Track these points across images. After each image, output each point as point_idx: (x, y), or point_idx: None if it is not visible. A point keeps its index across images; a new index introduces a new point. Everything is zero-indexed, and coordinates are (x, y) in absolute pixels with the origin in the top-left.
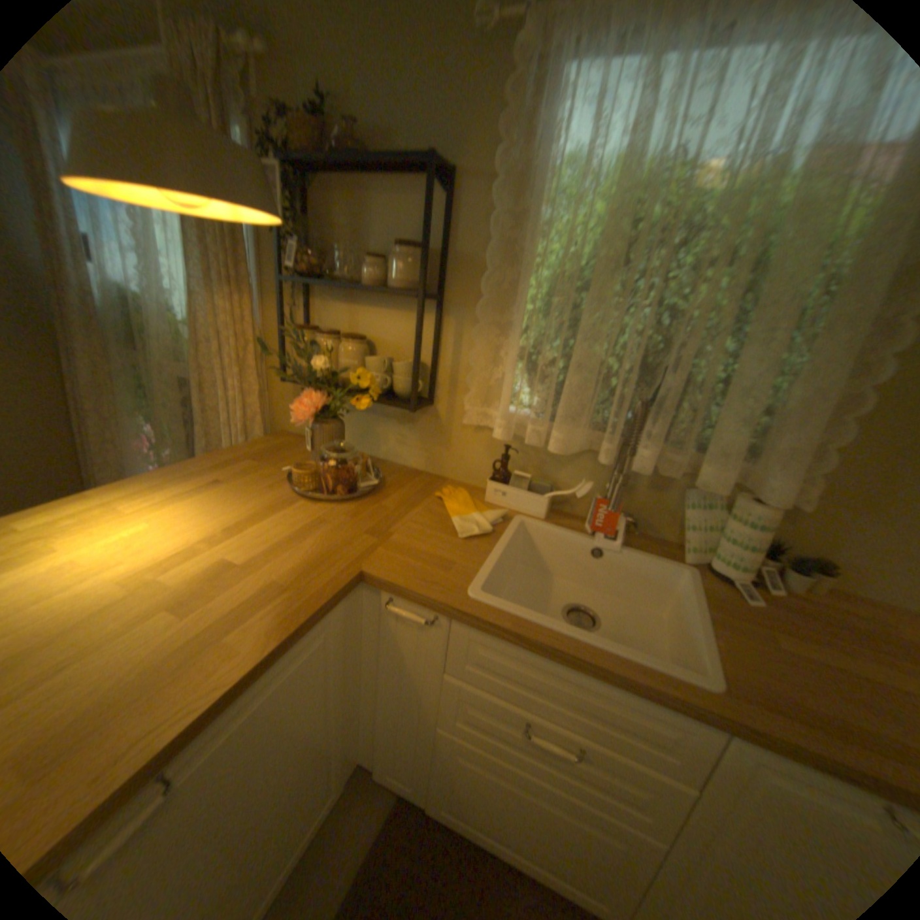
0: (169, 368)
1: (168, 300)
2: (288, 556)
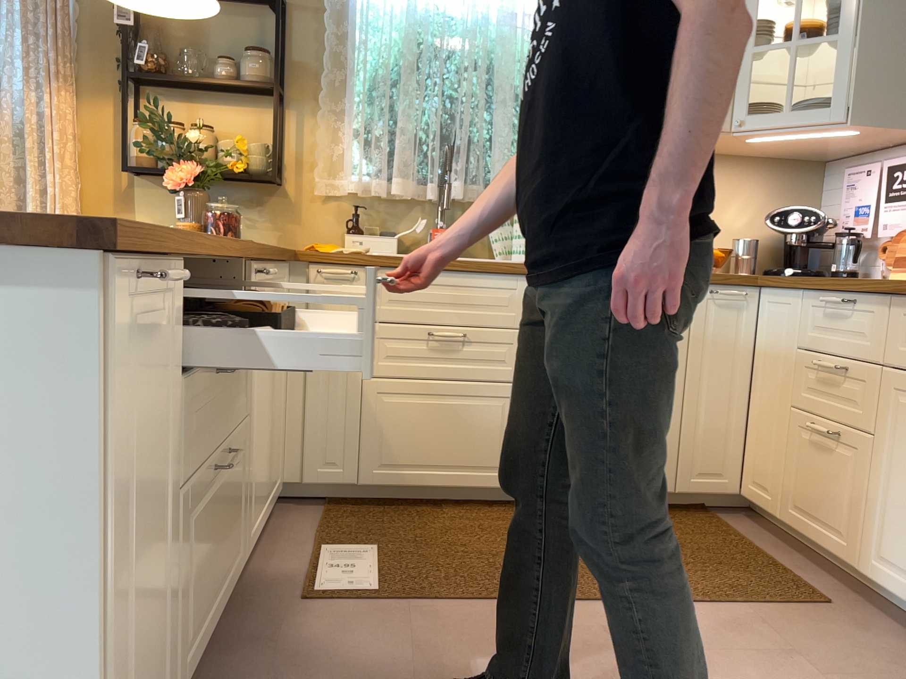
0: None
1: None
2: None
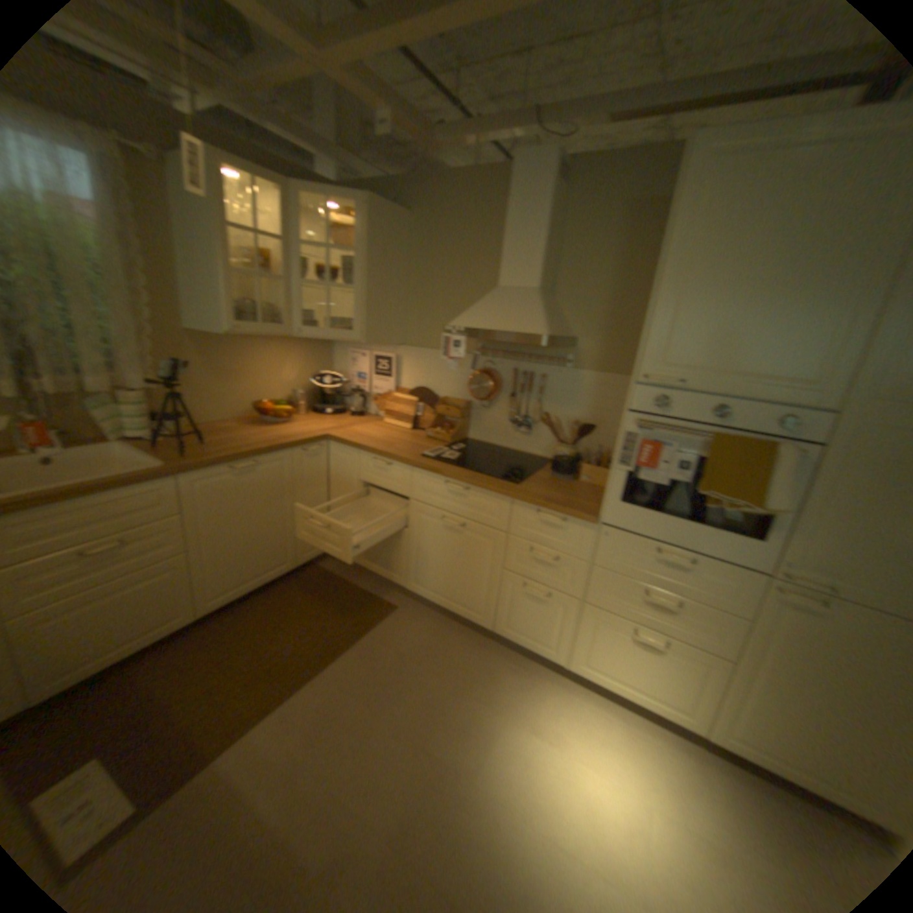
0: None
1: None
2: None
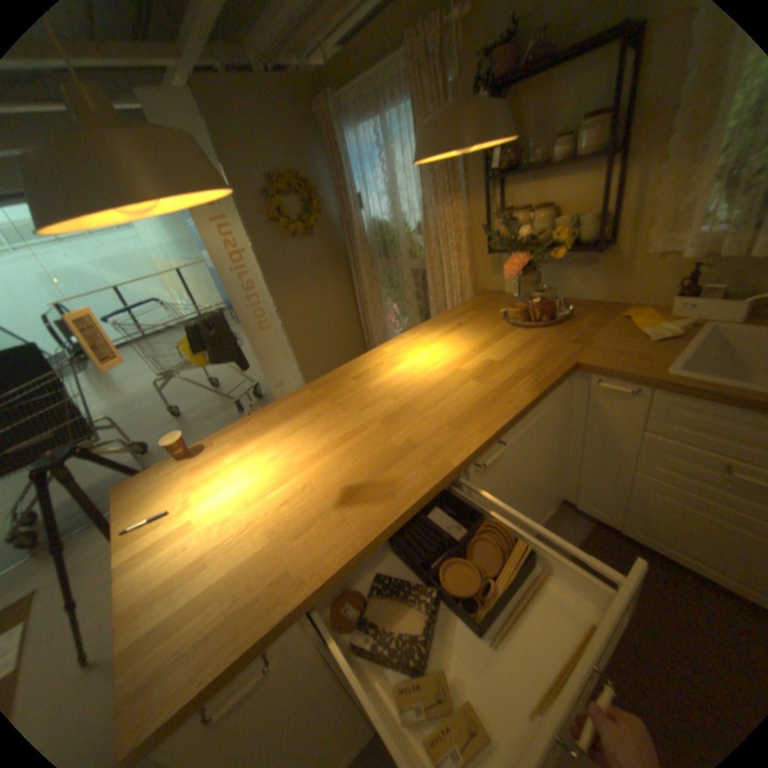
0: (409, 265)
1: (406, 221)
2: (524, 356)
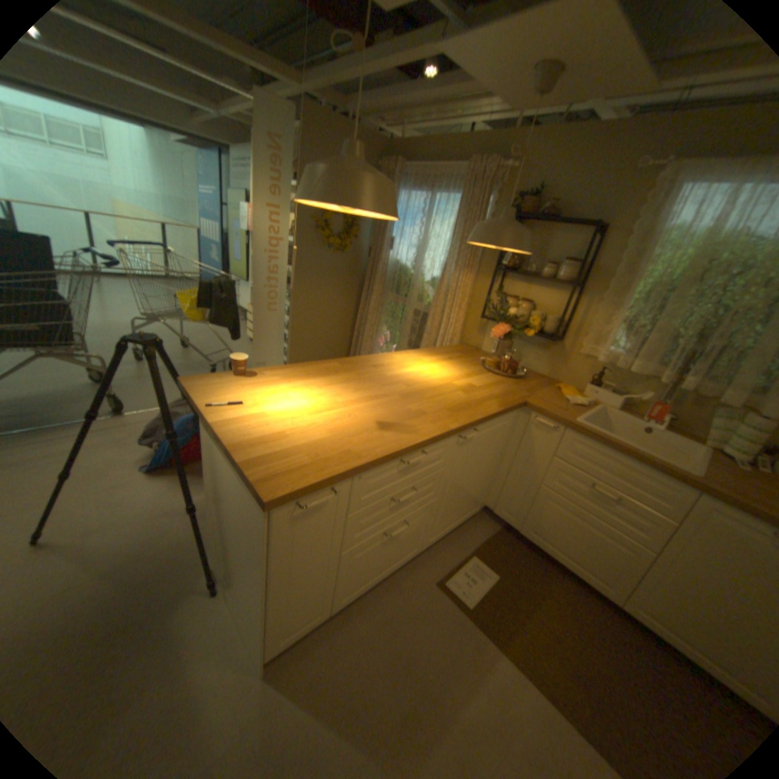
0: (416, 305)
1: (426, 272)
2: (495, 389)
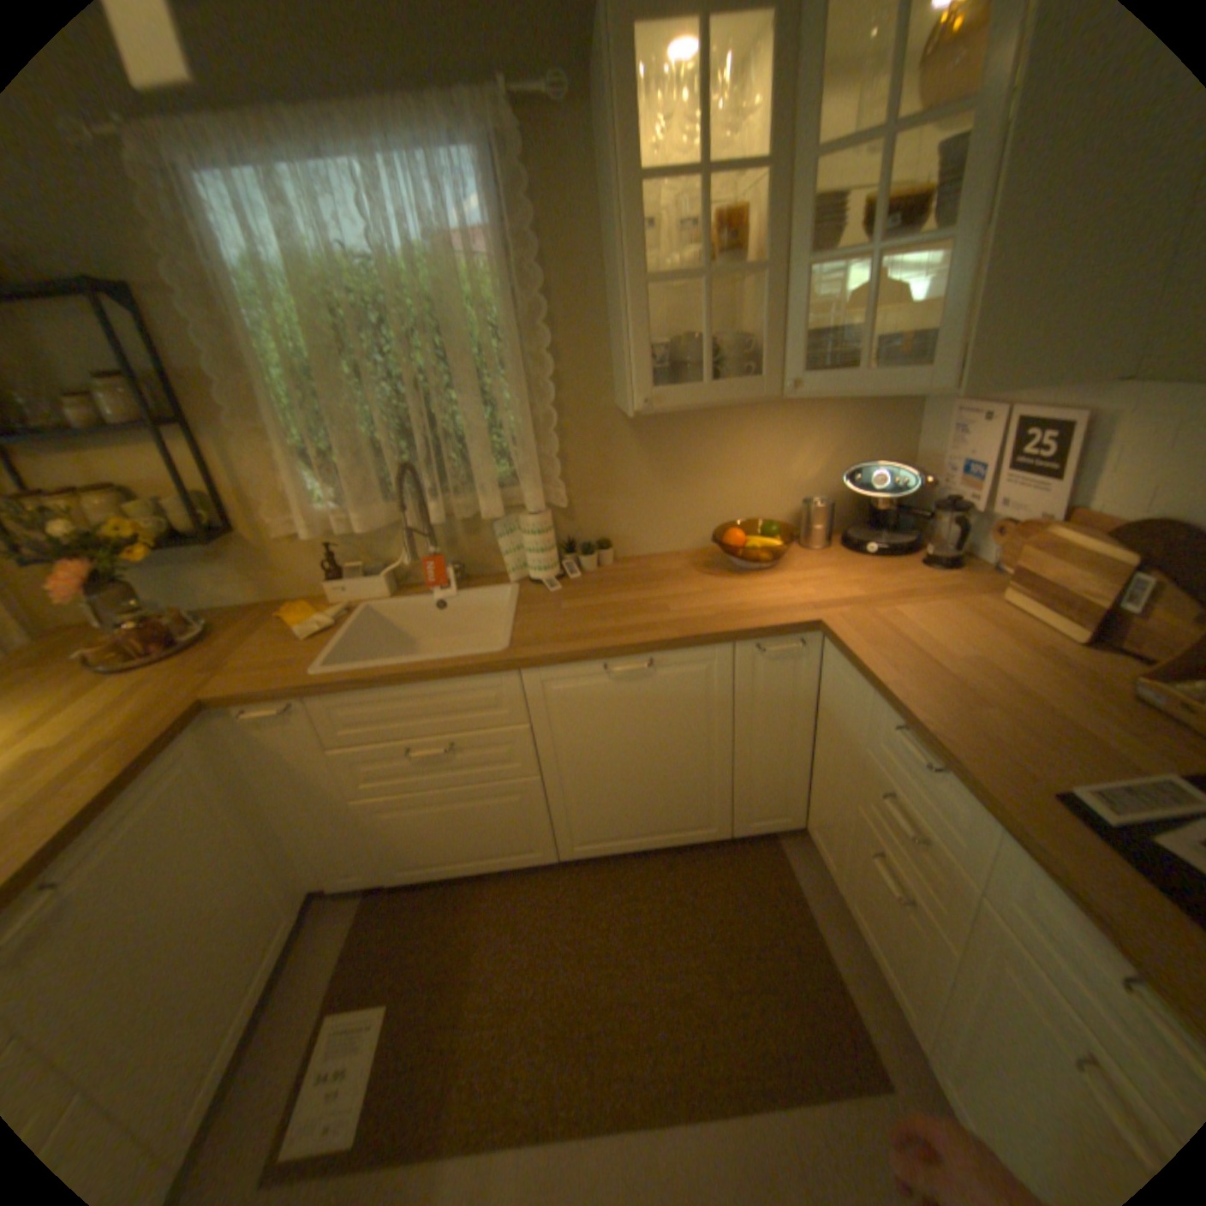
0: None
1: None
2: (111, 720)
